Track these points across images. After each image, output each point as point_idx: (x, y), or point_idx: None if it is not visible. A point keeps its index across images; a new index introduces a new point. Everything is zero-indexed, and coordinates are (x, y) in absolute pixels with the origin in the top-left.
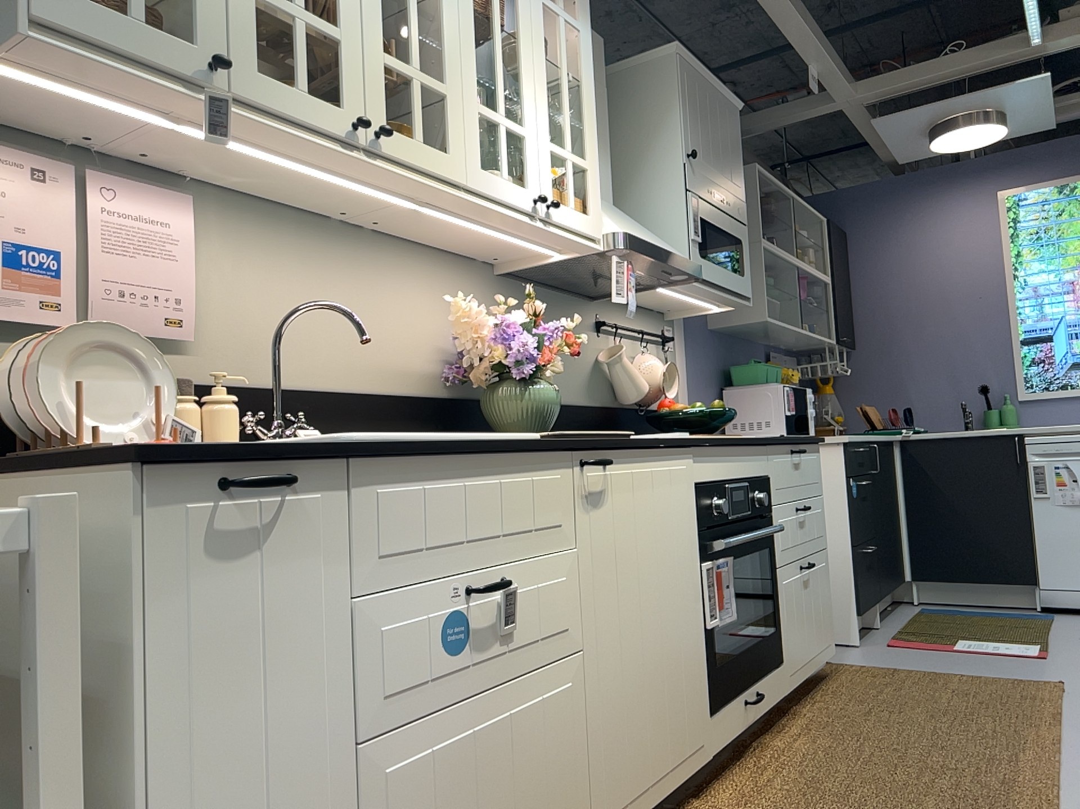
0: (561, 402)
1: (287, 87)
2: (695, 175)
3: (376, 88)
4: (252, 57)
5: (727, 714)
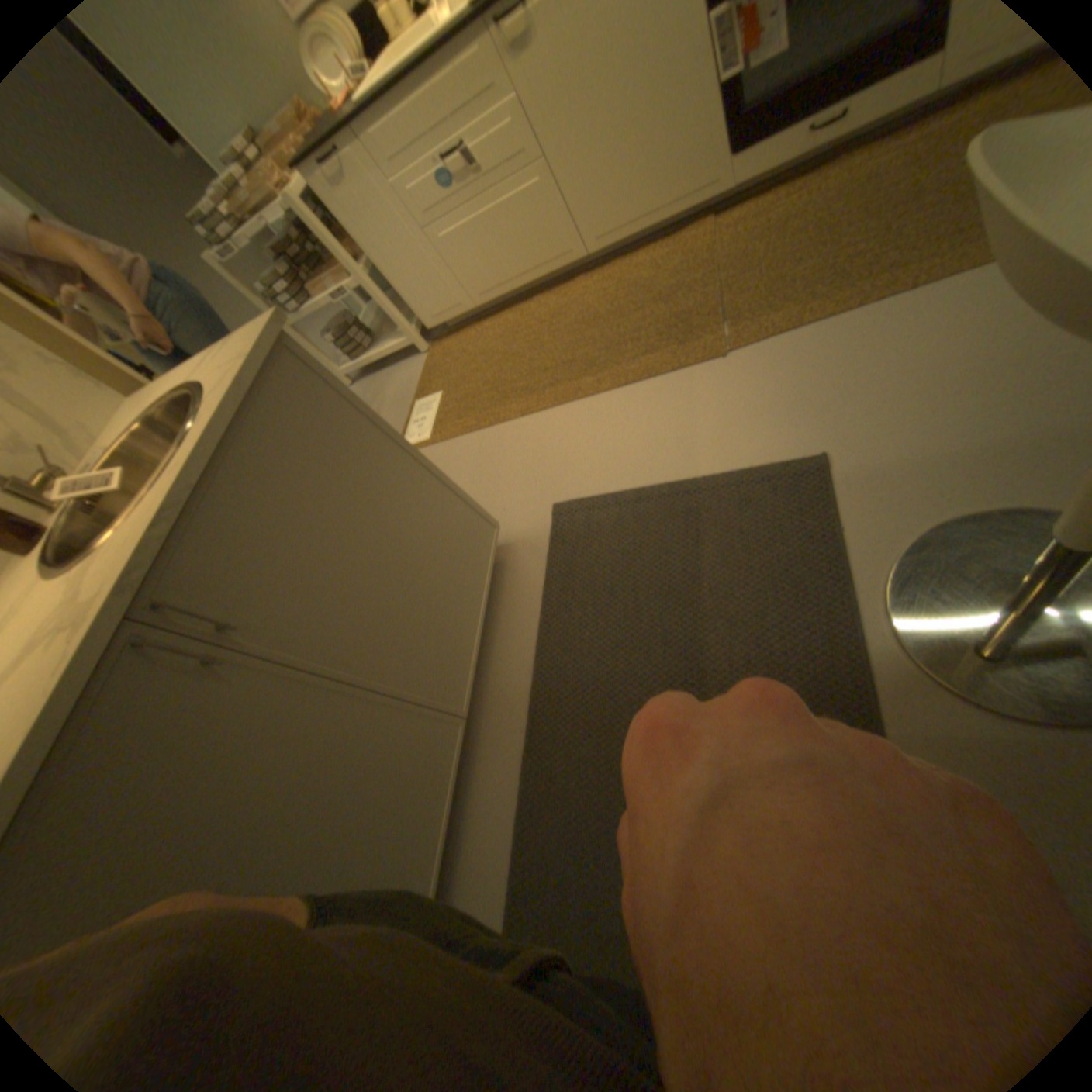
0: None
1: None
2: None
3: None
4: None
5: (766, 145)
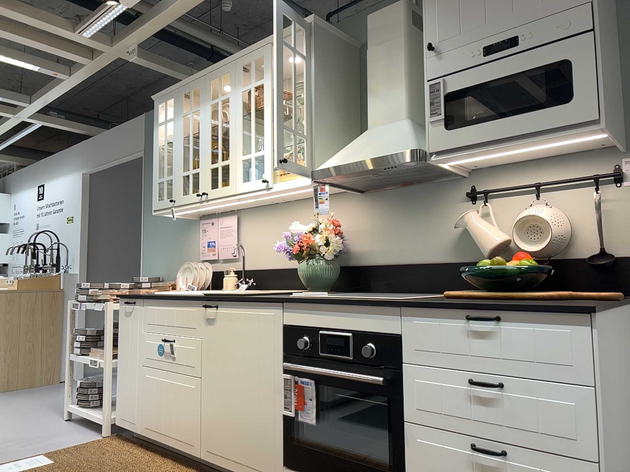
0: (415, 262)
1: (187, 195)
2: (438, 60)
3: (207, 179)
4: (181, 193)
5: None
